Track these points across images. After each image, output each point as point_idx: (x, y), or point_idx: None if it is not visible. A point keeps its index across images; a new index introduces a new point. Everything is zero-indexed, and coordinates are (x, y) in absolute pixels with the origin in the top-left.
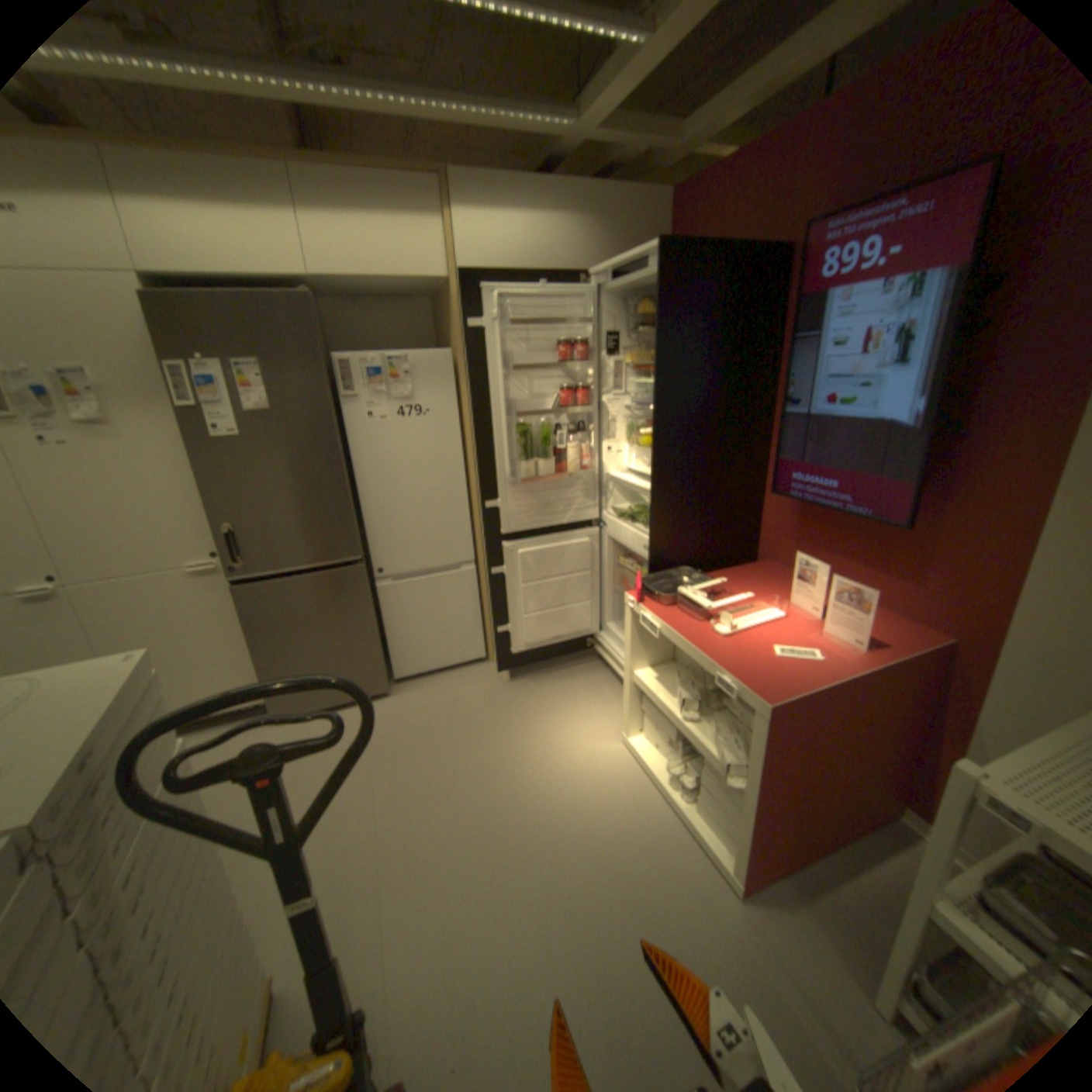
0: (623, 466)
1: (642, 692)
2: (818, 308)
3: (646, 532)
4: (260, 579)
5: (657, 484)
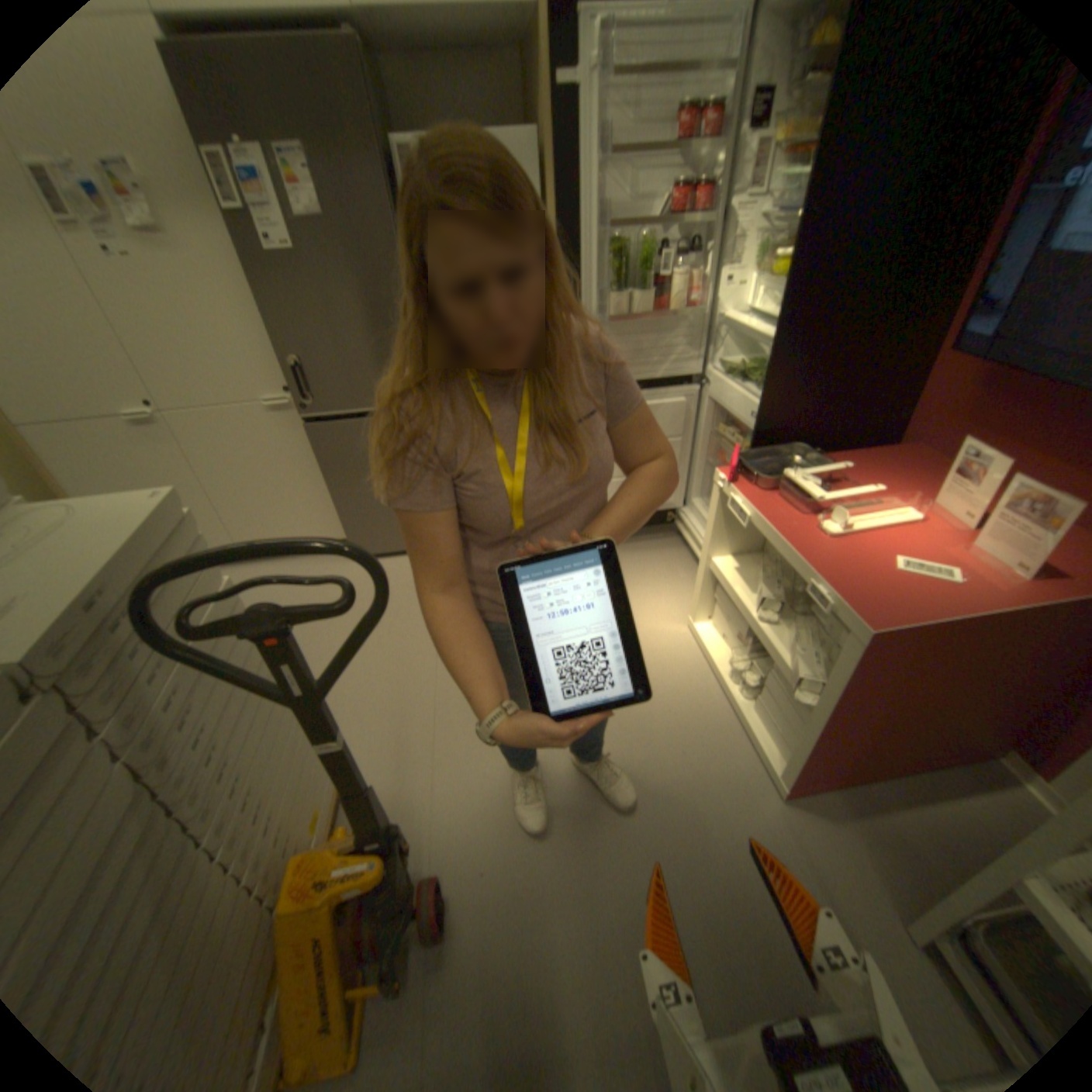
0: (745, 304)
1: (719, 580)
2: None
3: (758, 394)
4: (332, 419)
5: (785, 329)
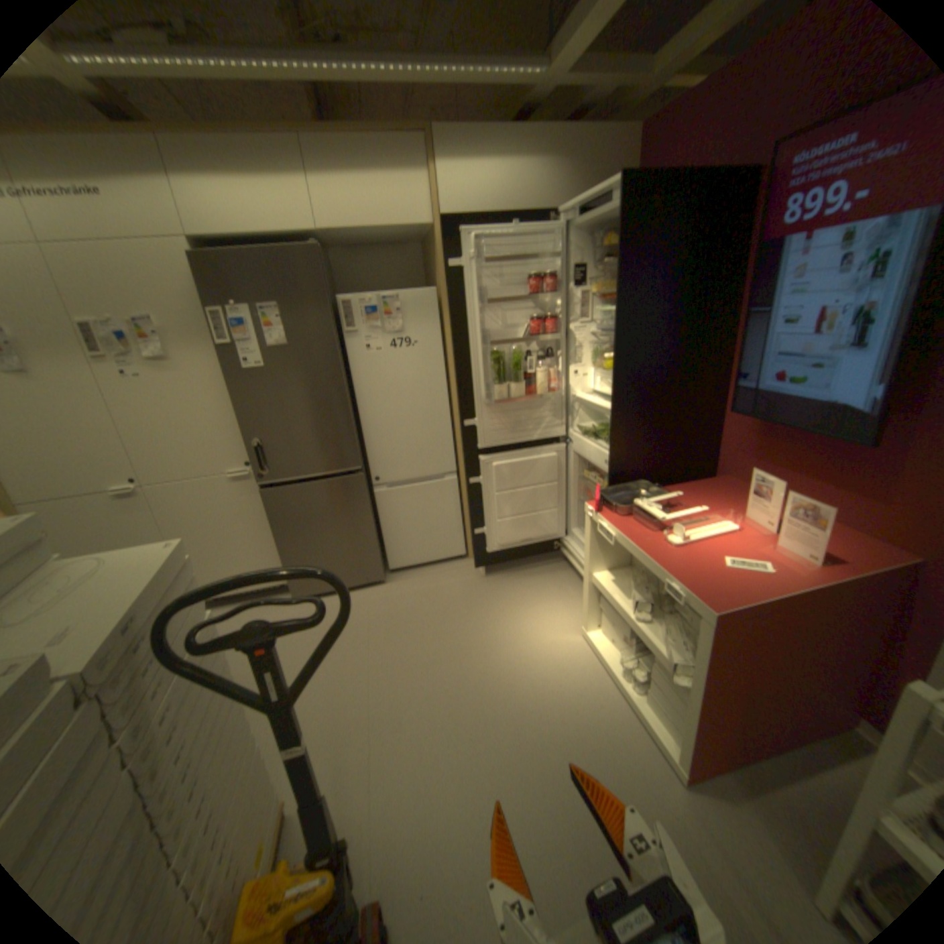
0: (589, 388)
1: (601, 592)
2: (784, 229)
3: (608, 448)
4: (282, 484)
5: (618, 404)
